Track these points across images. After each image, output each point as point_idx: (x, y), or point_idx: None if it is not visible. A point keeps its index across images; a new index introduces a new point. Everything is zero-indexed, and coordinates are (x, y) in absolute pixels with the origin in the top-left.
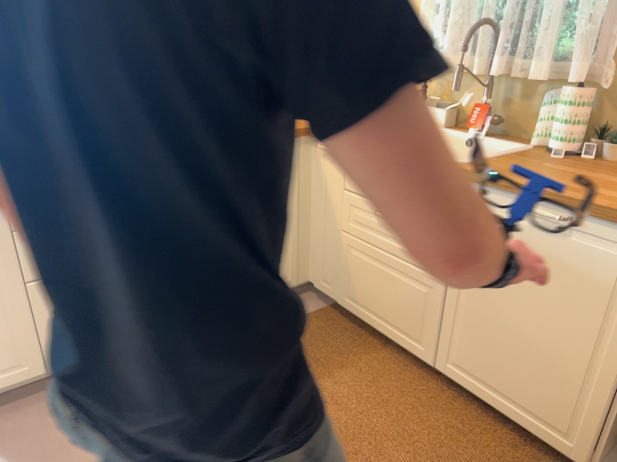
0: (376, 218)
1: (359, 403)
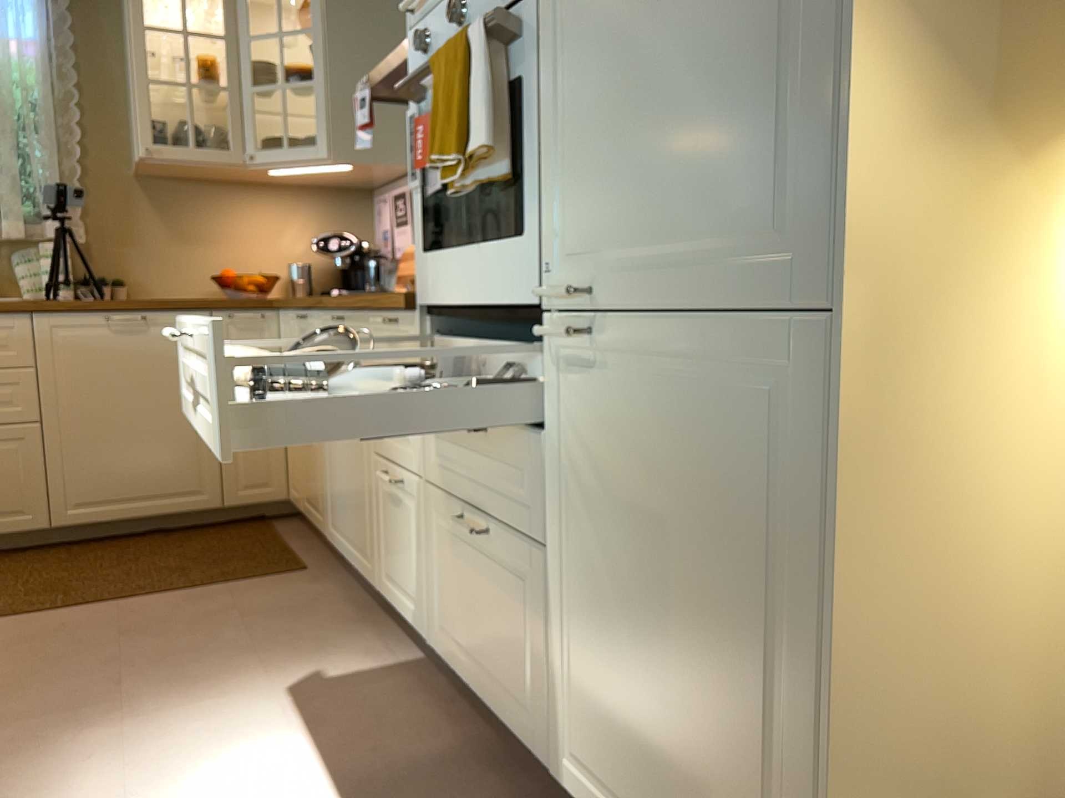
0: None
1: (10, 583)
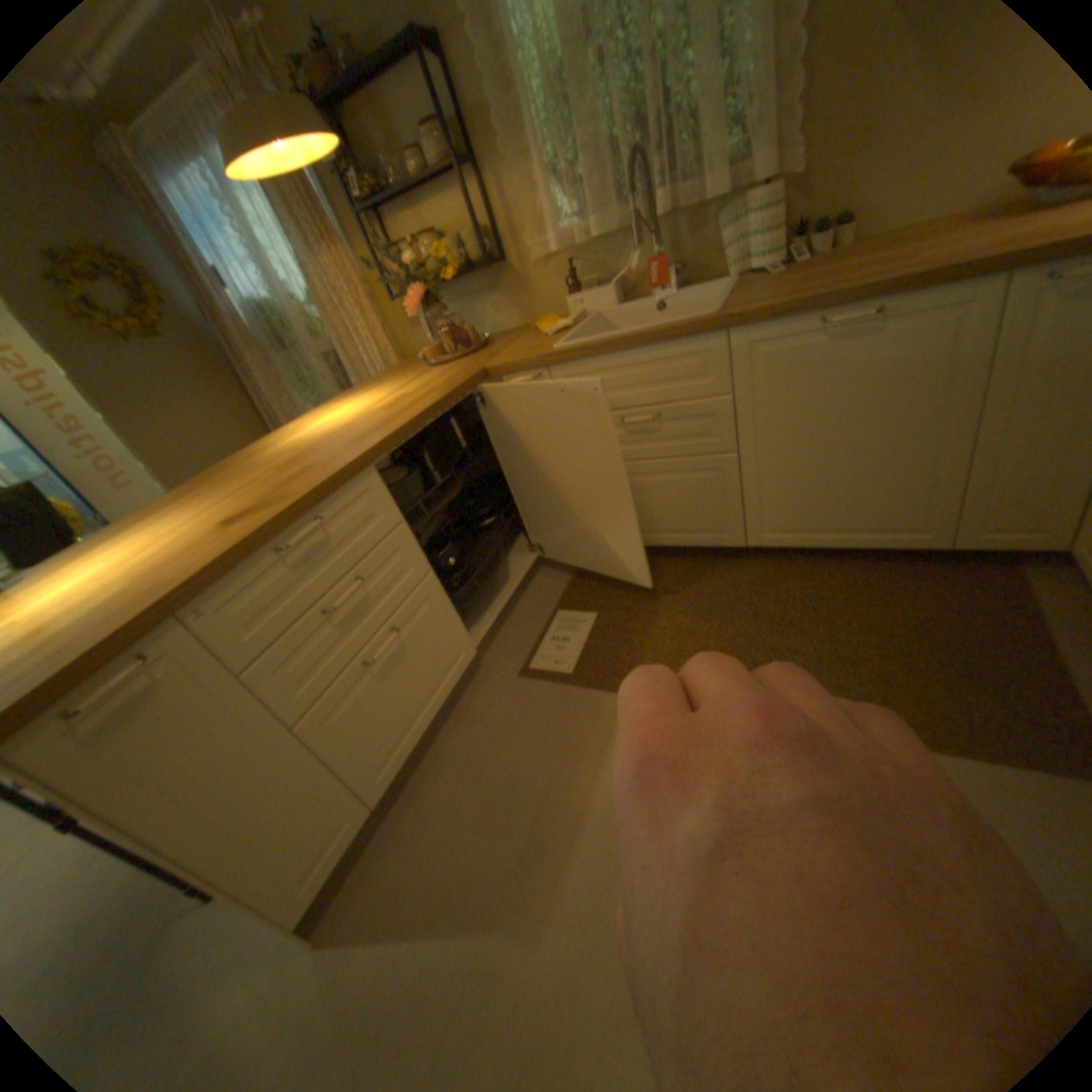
0: (621, 429)
1: (707, 619)
